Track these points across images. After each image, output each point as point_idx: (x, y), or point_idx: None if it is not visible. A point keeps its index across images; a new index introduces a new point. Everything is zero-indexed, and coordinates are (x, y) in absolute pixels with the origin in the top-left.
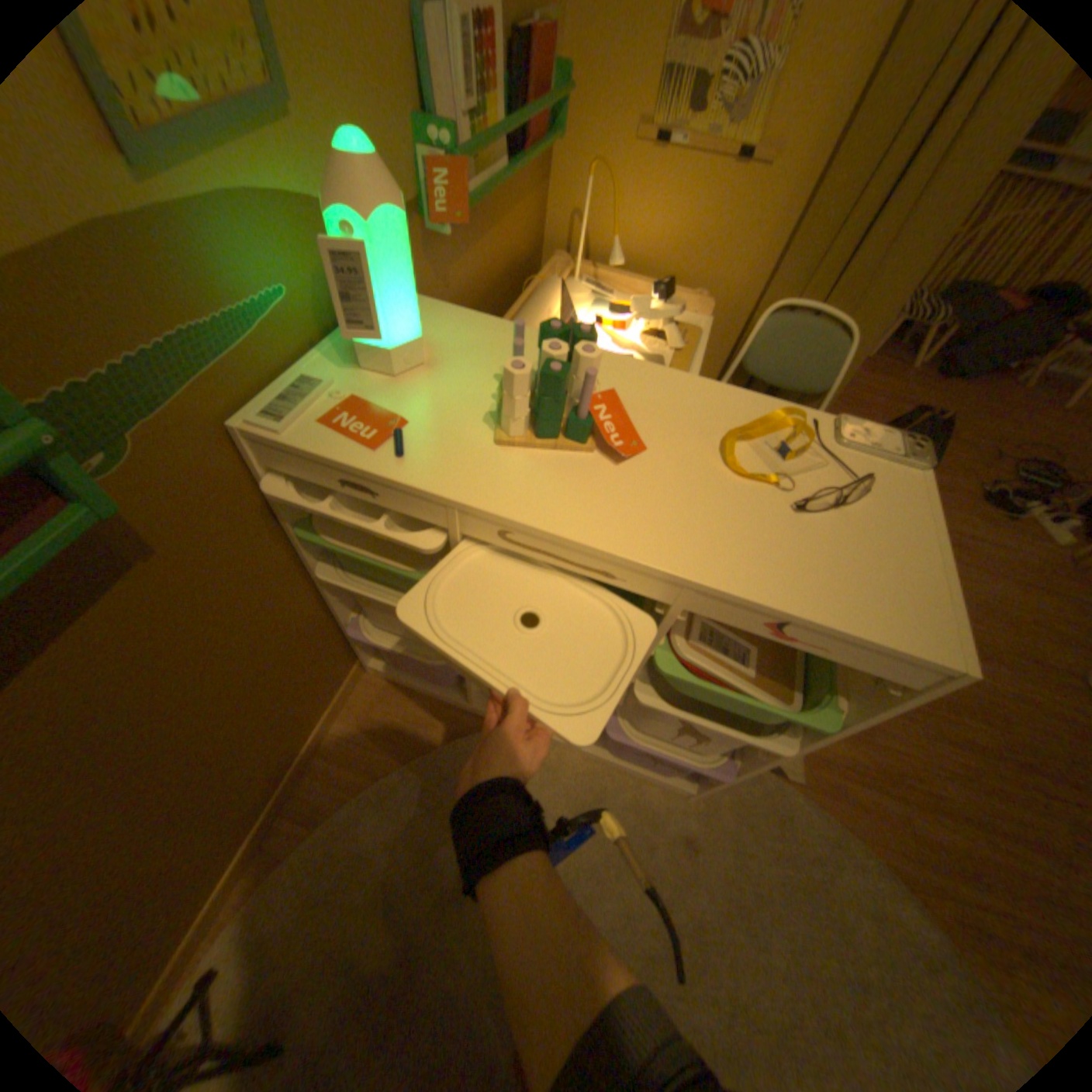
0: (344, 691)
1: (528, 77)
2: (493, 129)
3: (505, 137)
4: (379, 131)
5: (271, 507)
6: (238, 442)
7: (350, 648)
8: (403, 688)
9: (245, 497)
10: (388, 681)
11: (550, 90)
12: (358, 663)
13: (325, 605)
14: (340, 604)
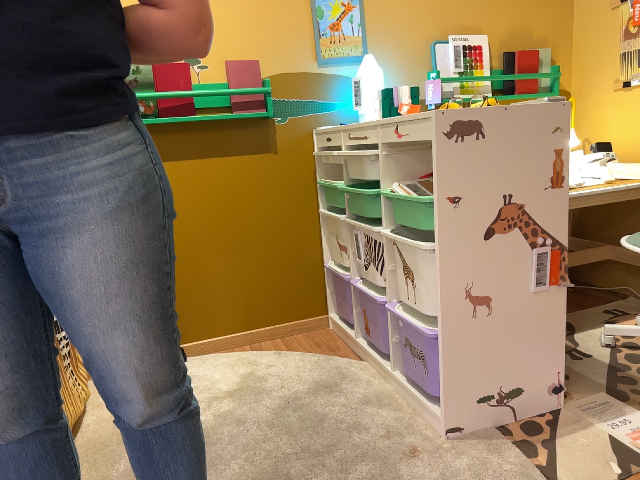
0: (311, 321)
1: (512, 68)
2: (476, 81)
3: (503, 93)
4: (406, 74)
5: (315, 170)
6: (313, 136)
7: (326, 295)
8: (337, 336)
9: (309, 159)
10: (333, 332)
11: (544, 78)
12: (327, 315)
13: (322, 245)
14: (327, 246)
